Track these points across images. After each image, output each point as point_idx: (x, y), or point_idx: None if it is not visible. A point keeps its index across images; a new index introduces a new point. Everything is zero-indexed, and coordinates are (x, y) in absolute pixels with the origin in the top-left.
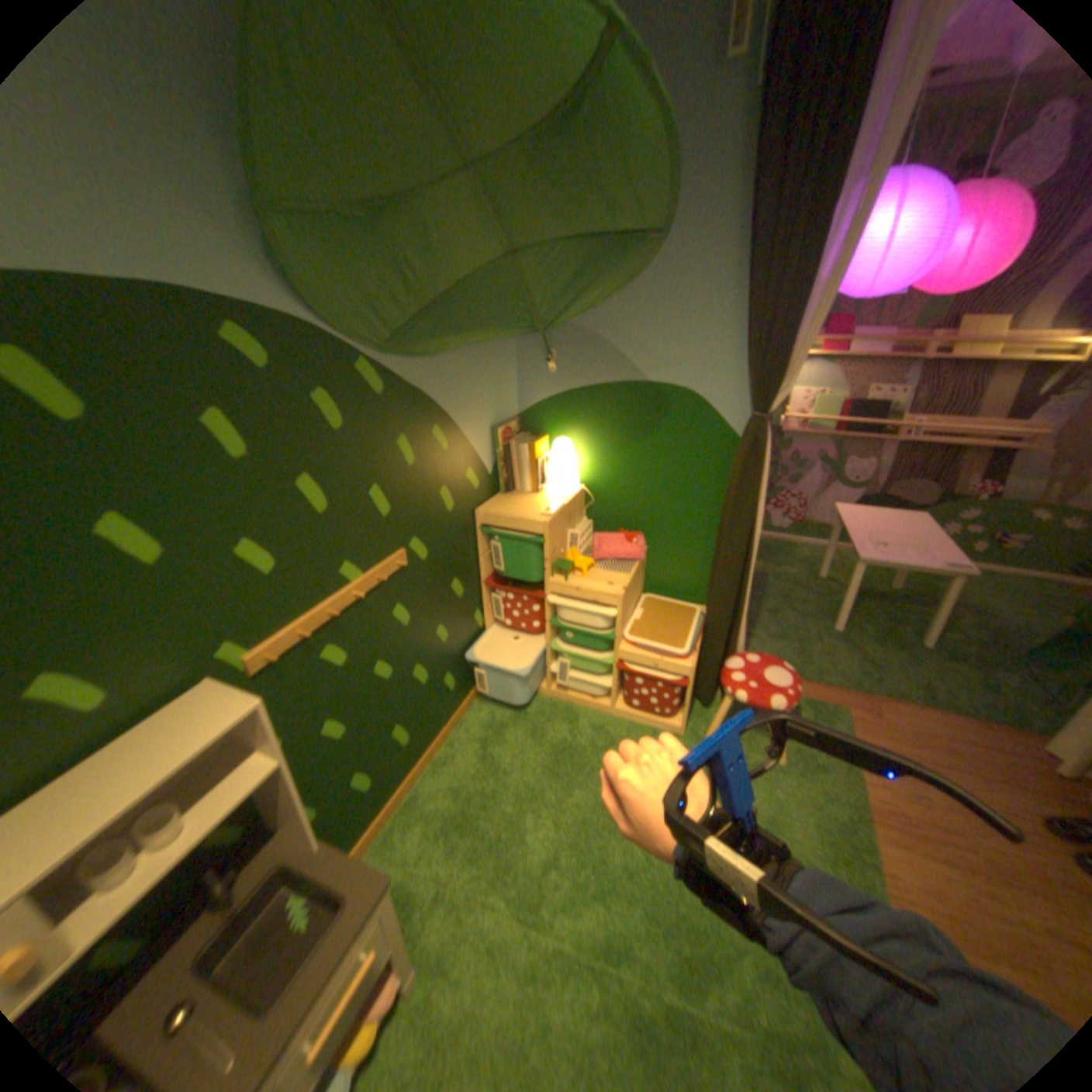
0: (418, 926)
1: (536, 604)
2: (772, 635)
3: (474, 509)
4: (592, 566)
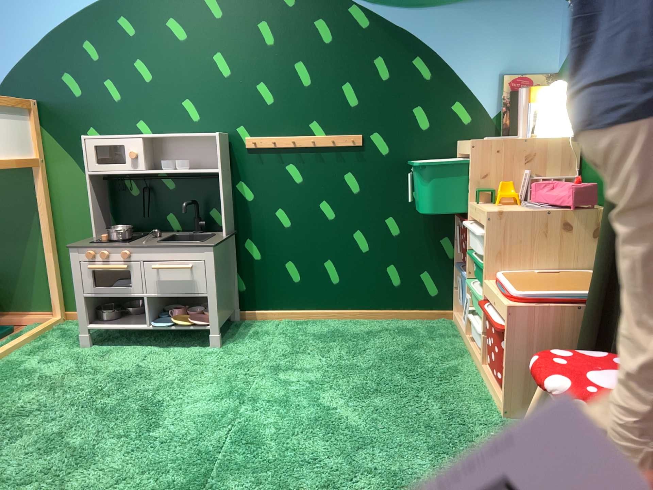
0: (246, 343)
1: (468, 232)
2: None
3: (457, 140)
4: (520, 204)
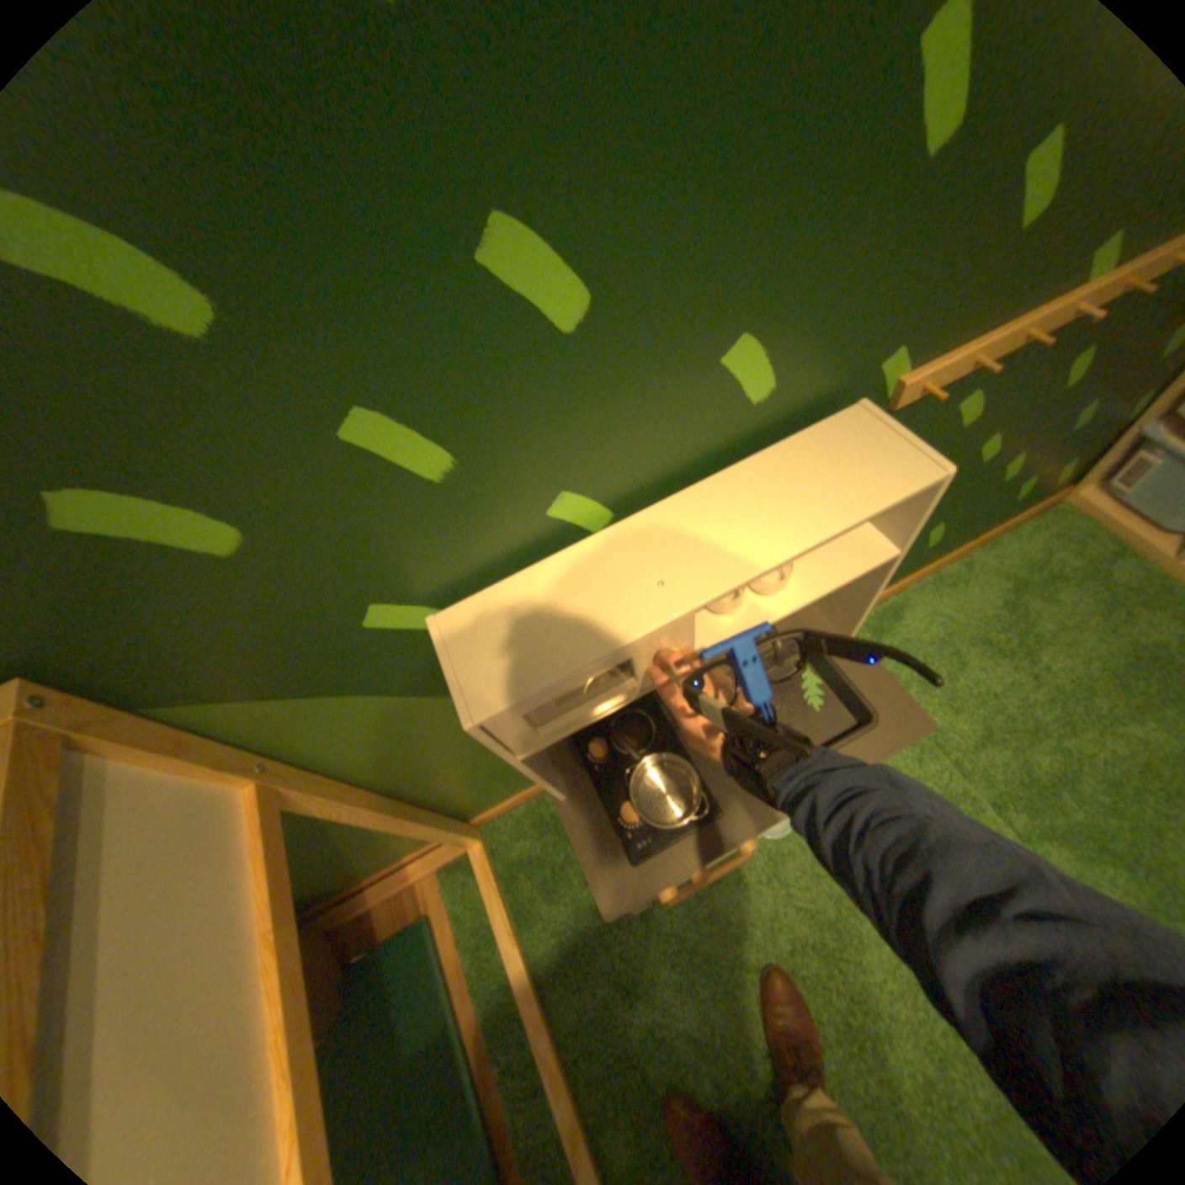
0: None
1: None
2: None
3: None
4: None
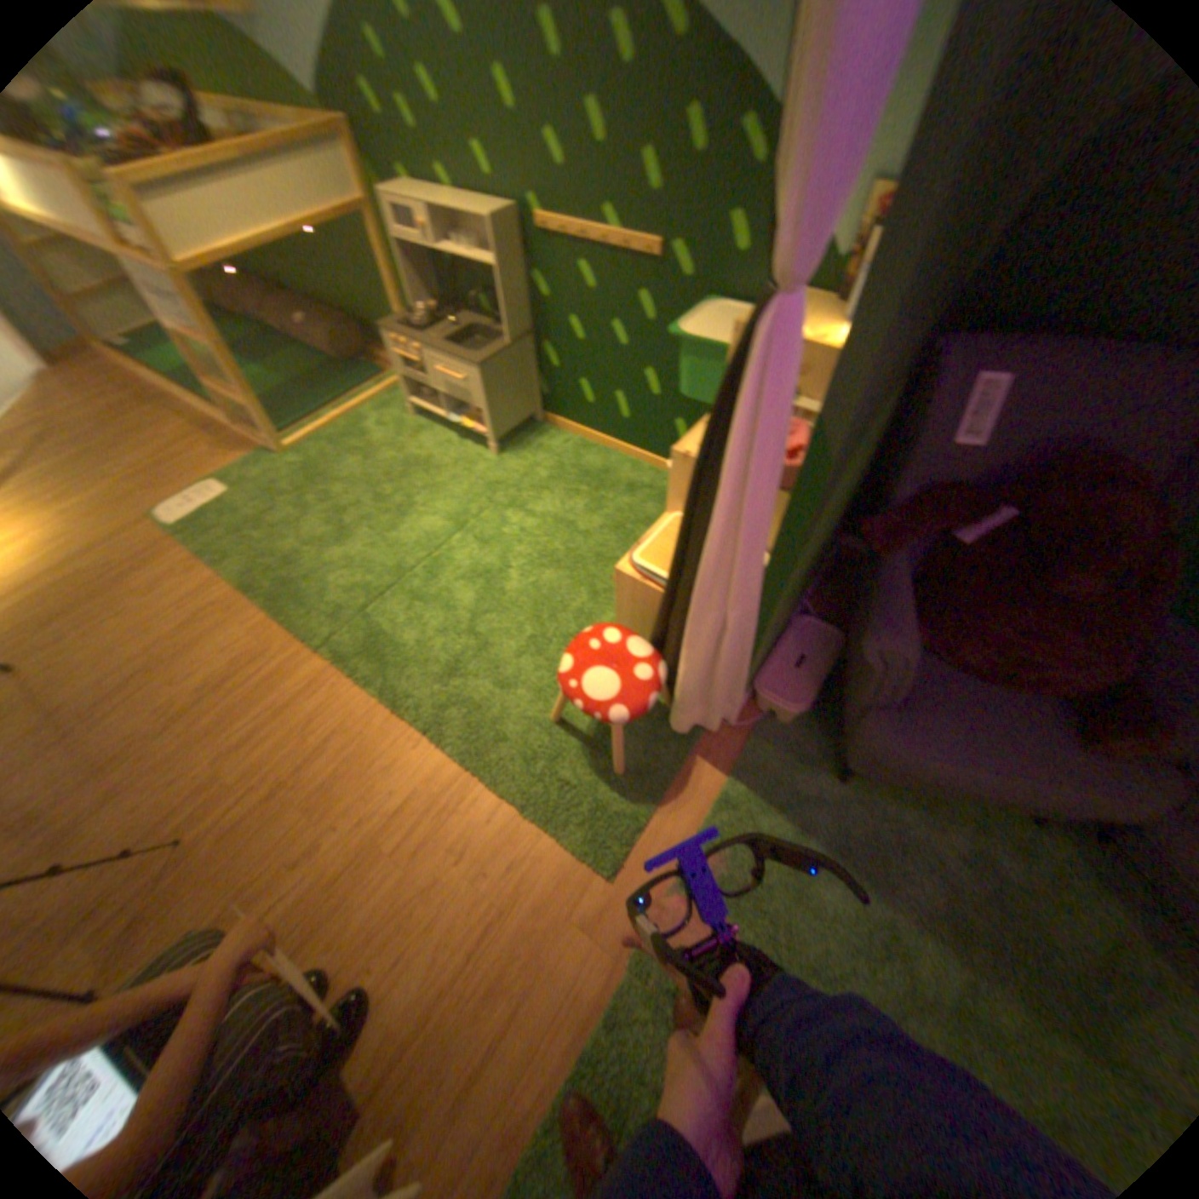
0: (520, 459)
1: None
2: (805, 885)
3: None
4: None
